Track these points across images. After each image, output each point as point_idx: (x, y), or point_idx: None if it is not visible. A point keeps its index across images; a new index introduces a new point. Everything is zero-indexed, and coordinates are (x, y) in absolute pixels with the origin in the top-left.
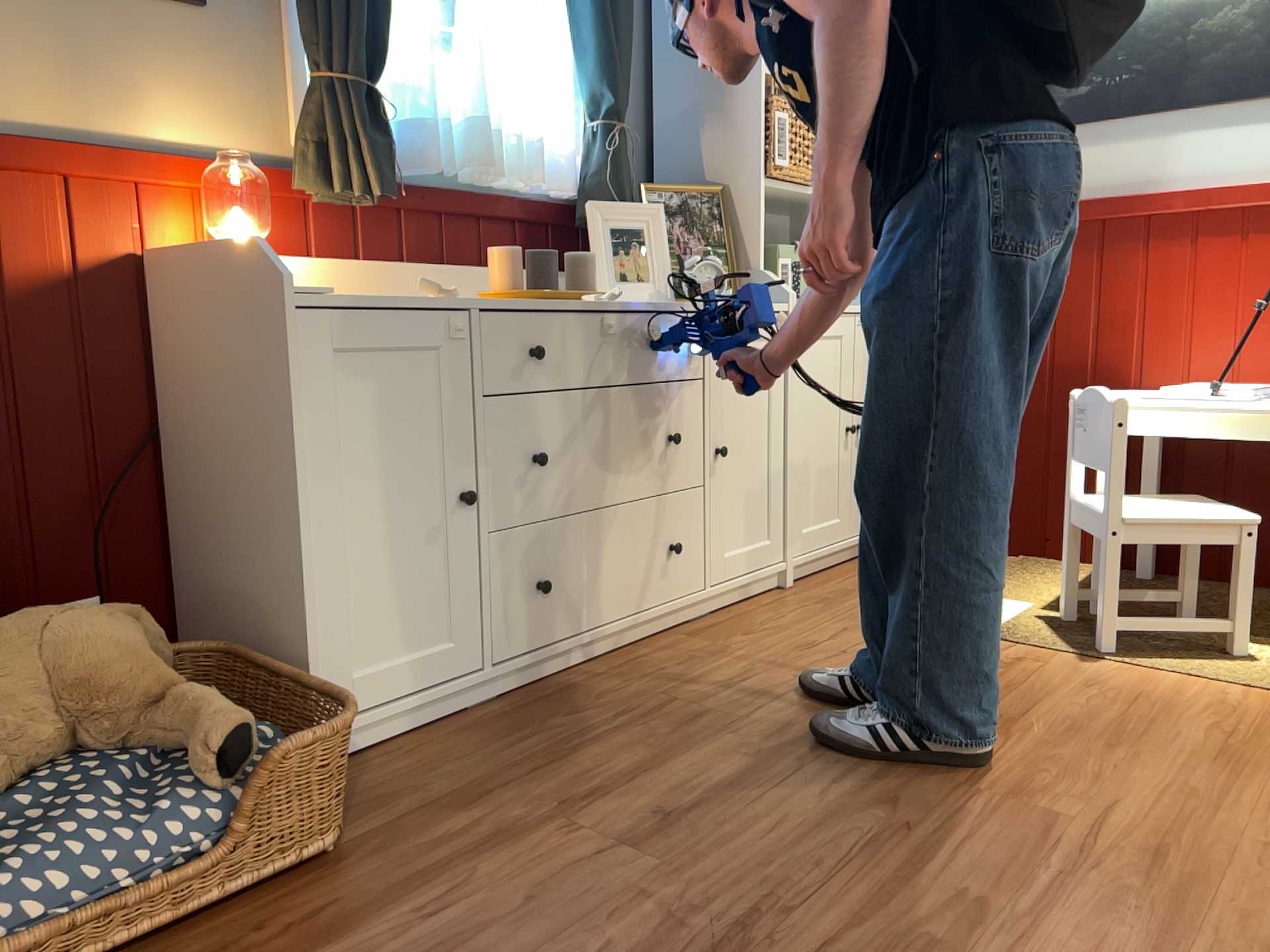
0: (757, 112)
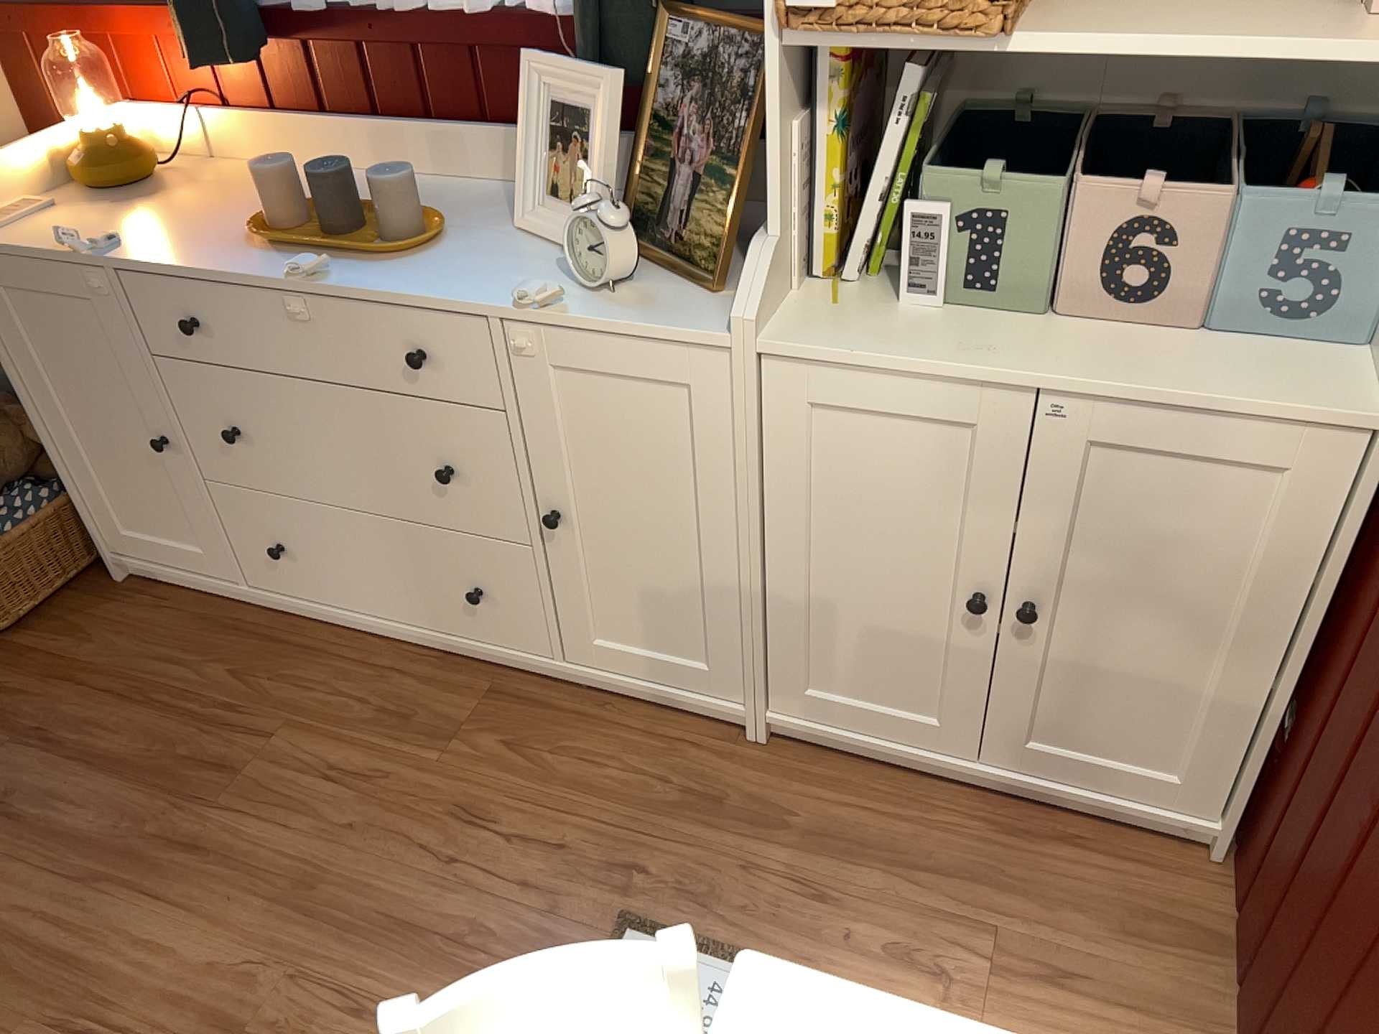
0: None
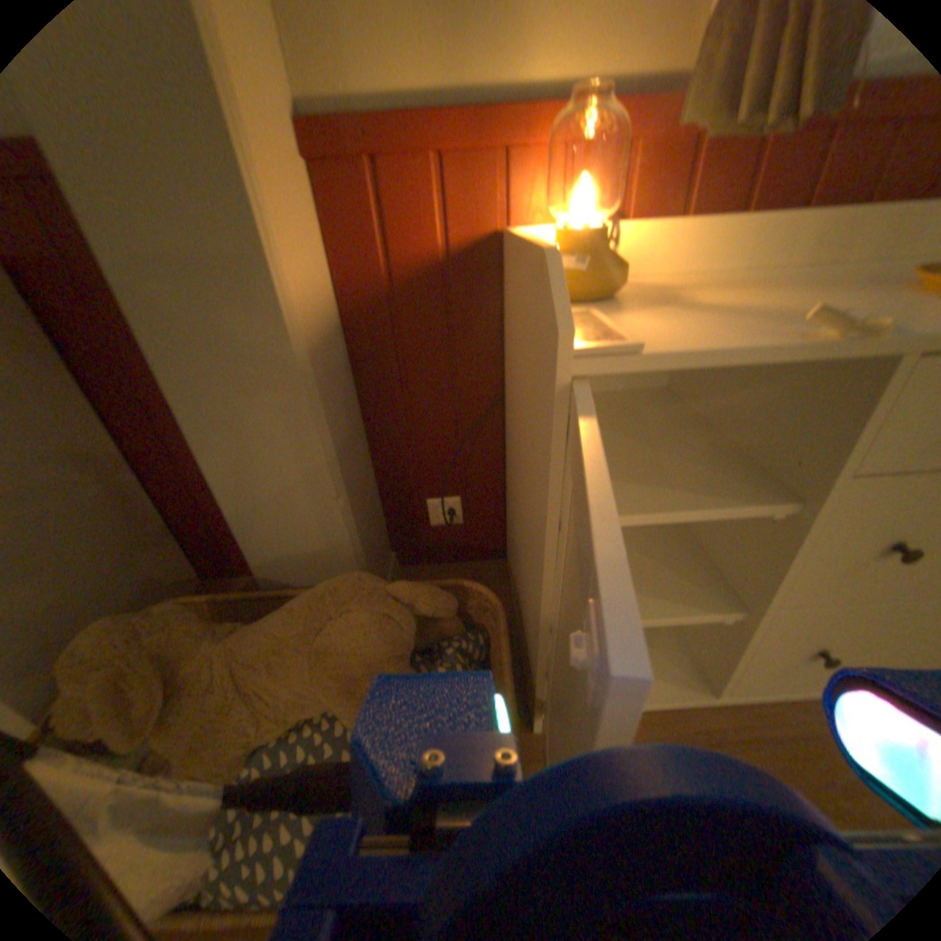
0: None
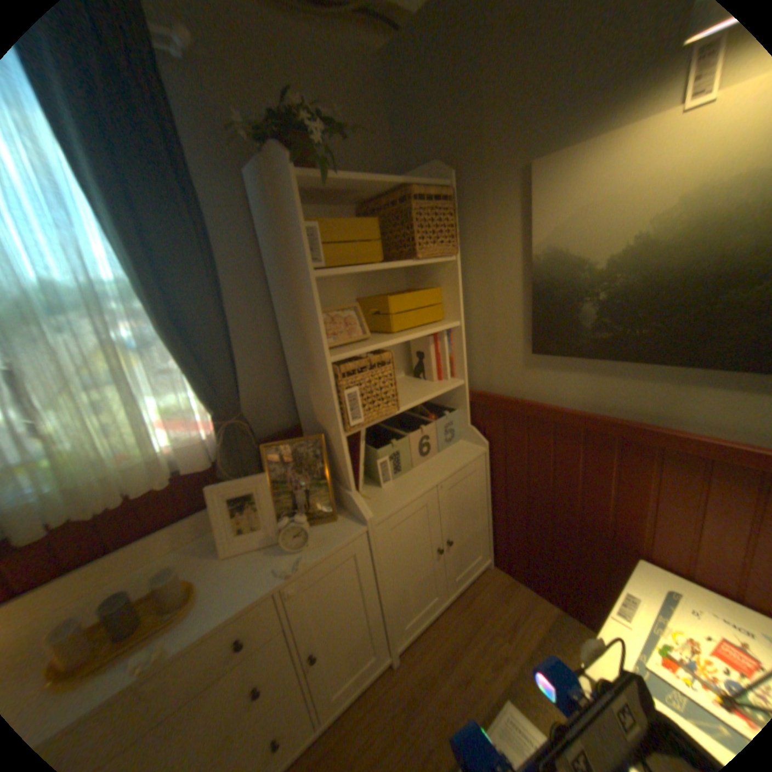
0: (333, 391)
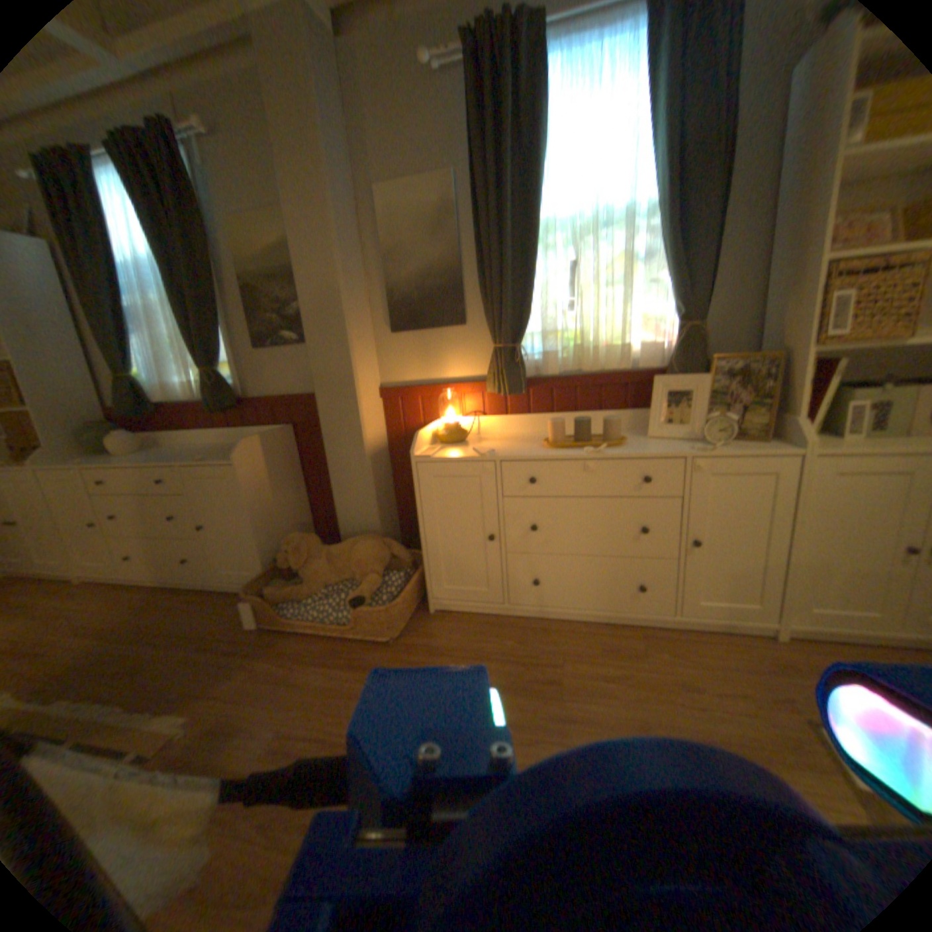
0: (816, 294)
